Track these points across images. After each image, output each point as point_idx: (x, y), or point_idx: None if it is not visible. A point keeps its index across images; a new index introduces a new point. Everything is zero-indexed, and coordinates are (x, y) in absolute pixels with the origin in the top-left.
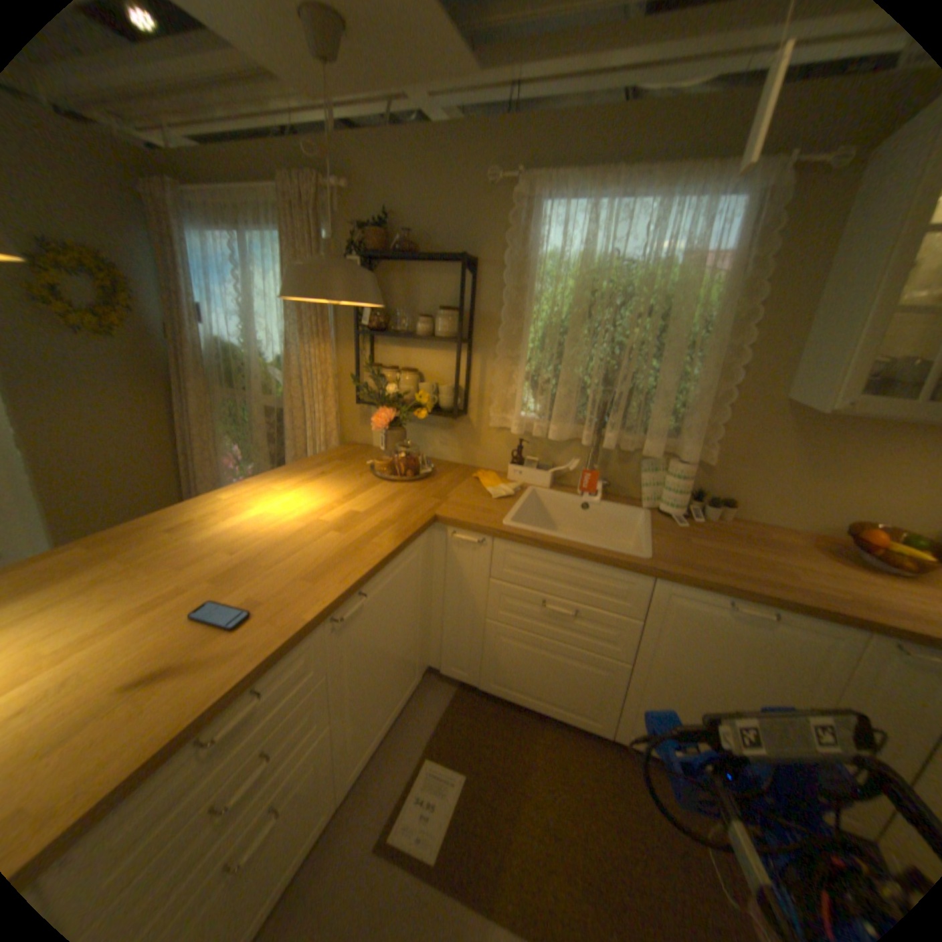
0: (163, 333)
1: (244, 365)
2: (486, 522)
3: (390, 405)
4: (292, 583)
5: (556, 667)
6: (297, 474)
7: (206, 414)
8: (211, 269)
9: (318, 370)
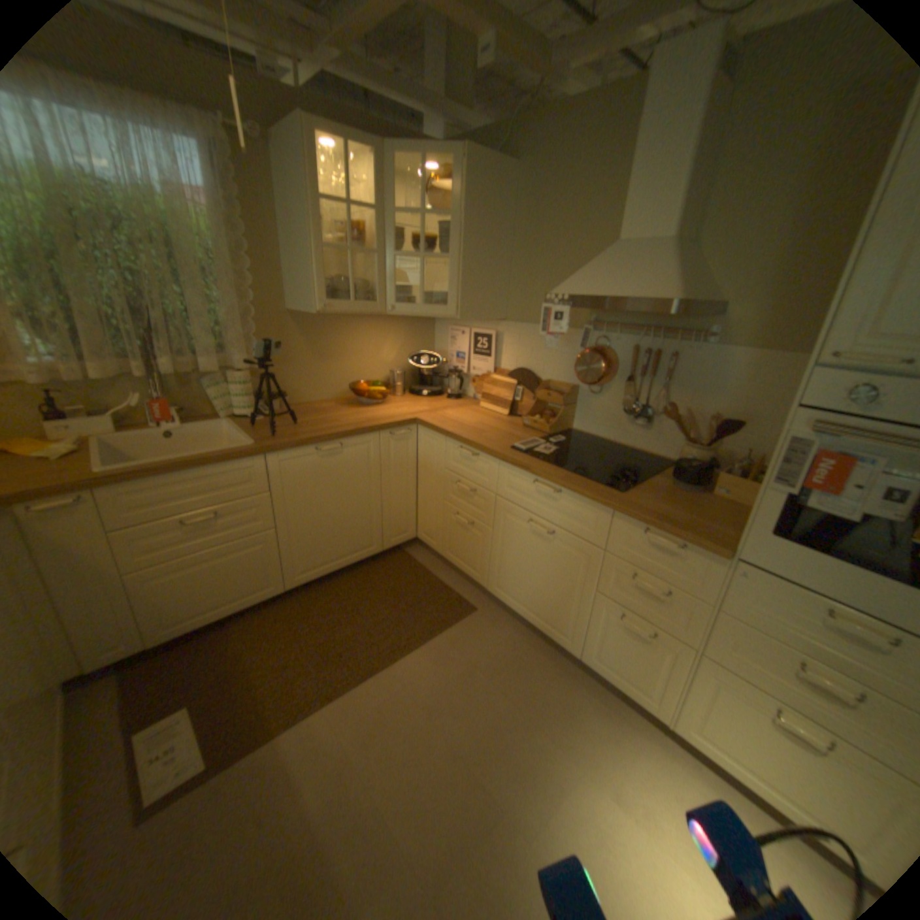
0: None
1: None
2: (70, 480)
3: None
4: None
5: (217, 571)
6: None
7: None
8: None
9: None
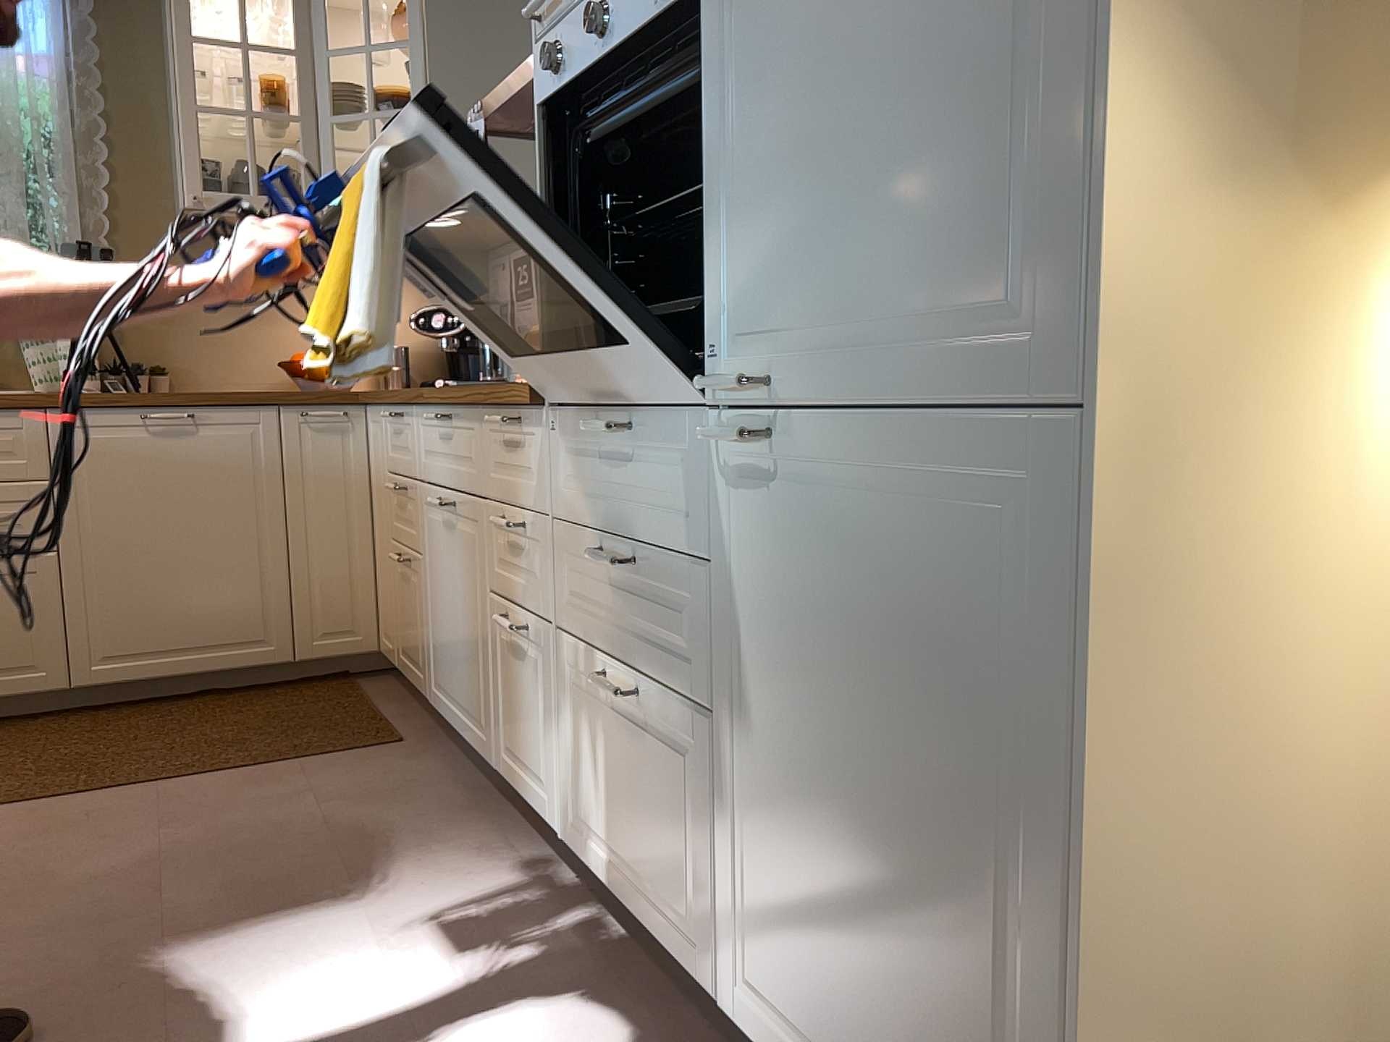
0: None
1: None
2: None
3: None
4: None
5: None
6: None
7: None
8: None
9: None
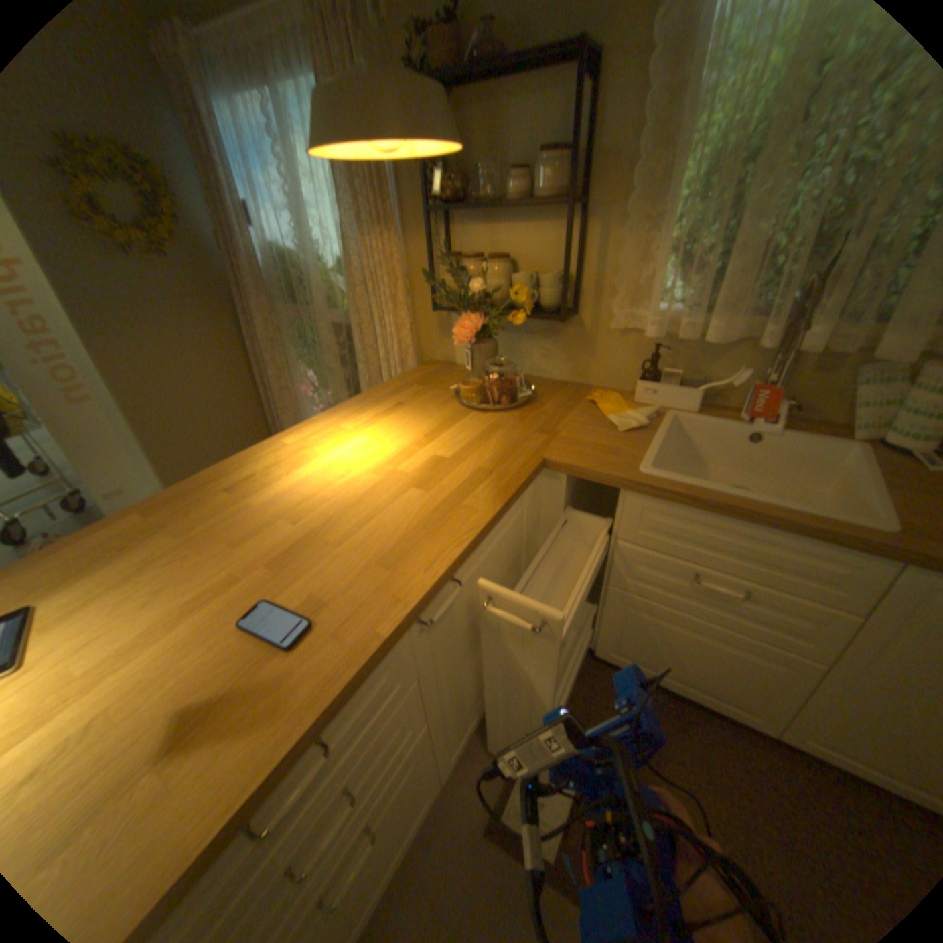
0: (217, 244)
1: (303, 275)
2: (615, 468)
3: (475, 309)
4: (364, 571)
5: (706, 651)
6: (369, 406)
7: (275, 337)
8: (248, 150)
9: (383, 270)
